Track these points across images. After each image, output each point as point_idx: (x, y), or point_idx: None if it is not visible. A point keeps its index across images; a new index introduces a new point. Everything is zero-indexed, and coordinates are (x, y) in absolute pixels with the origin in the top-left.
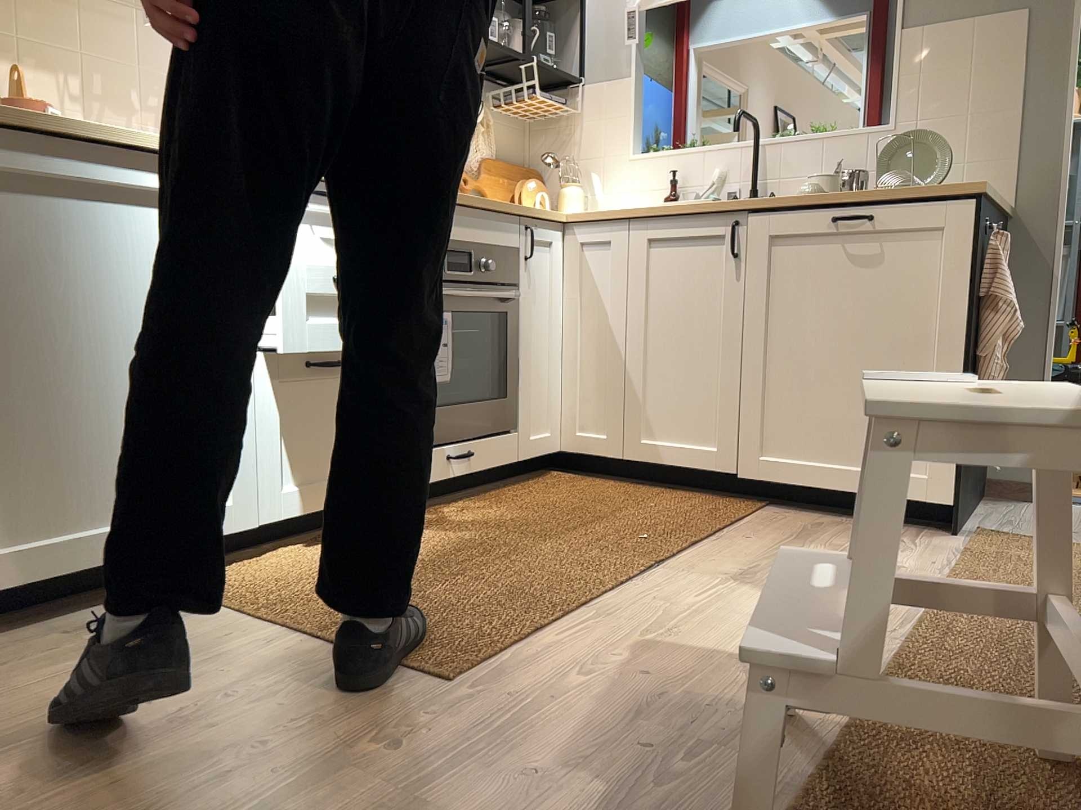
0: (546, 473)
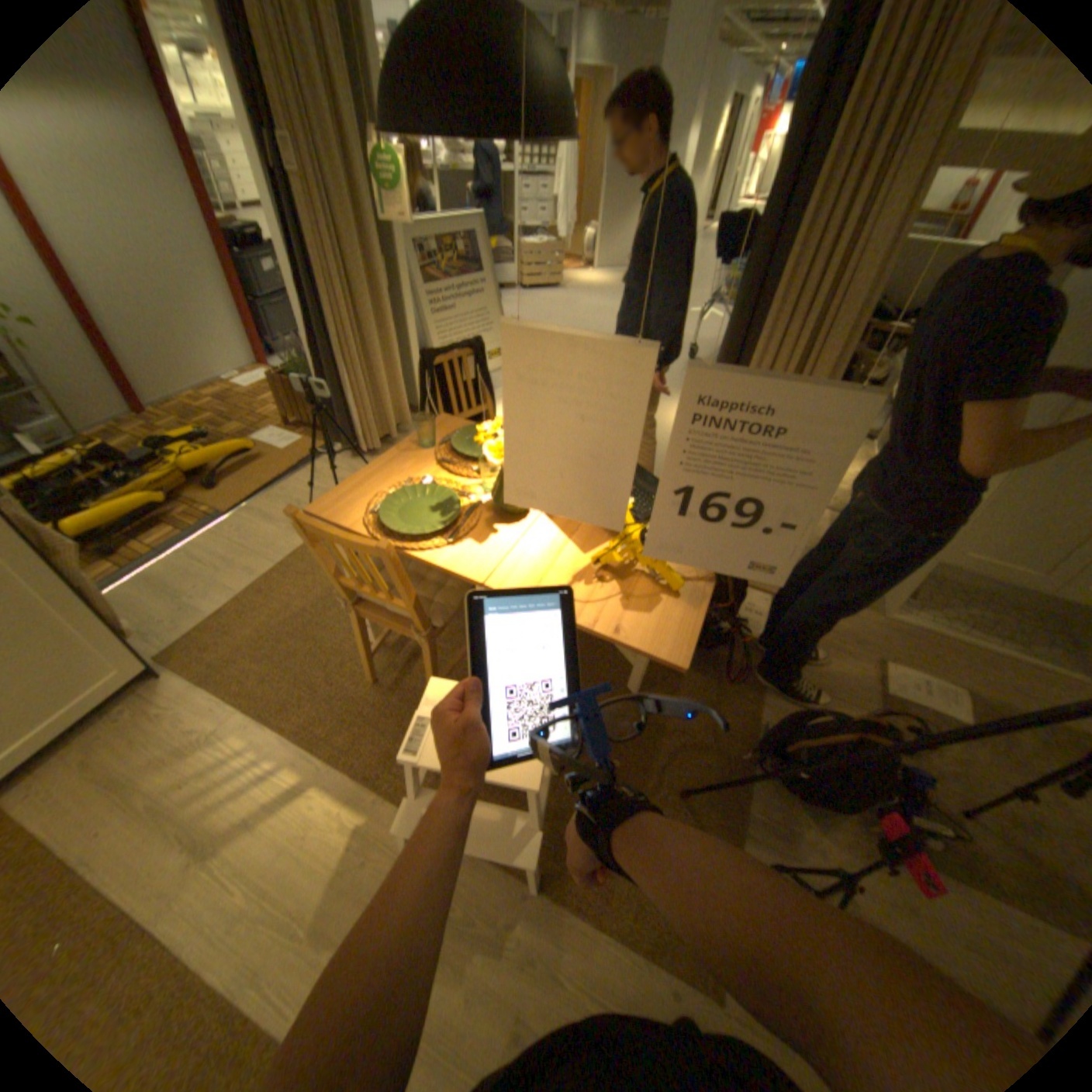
0: None
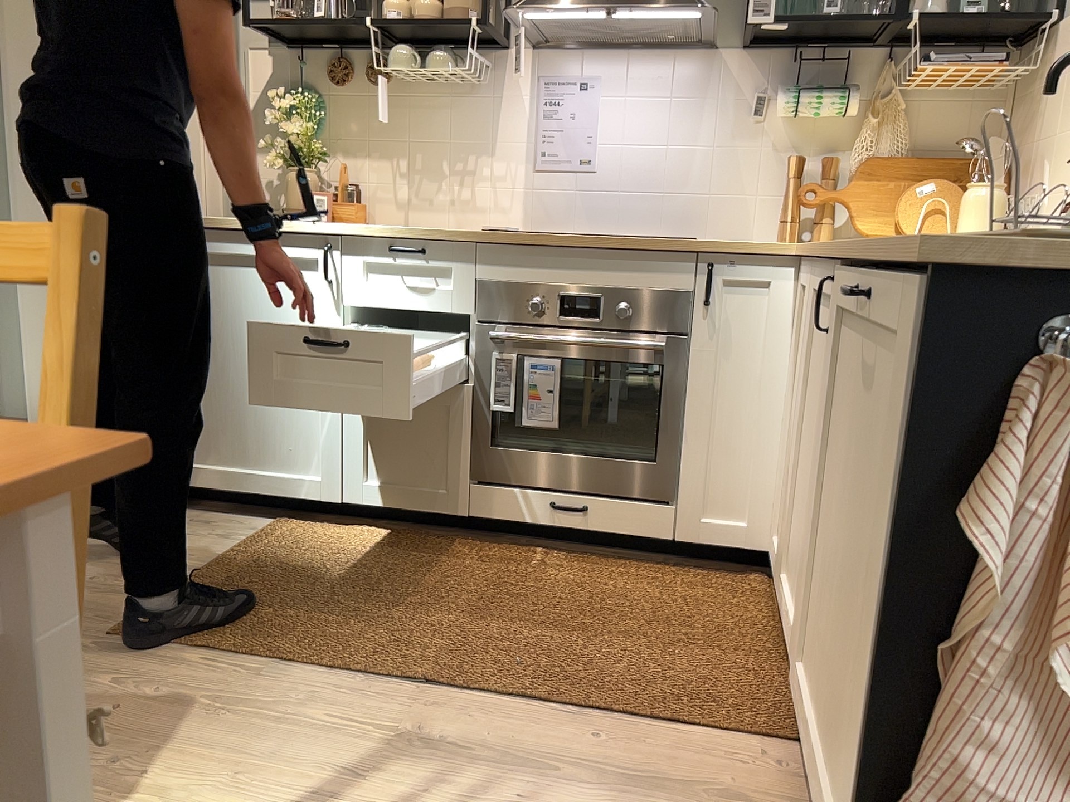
0: (764, 574)
